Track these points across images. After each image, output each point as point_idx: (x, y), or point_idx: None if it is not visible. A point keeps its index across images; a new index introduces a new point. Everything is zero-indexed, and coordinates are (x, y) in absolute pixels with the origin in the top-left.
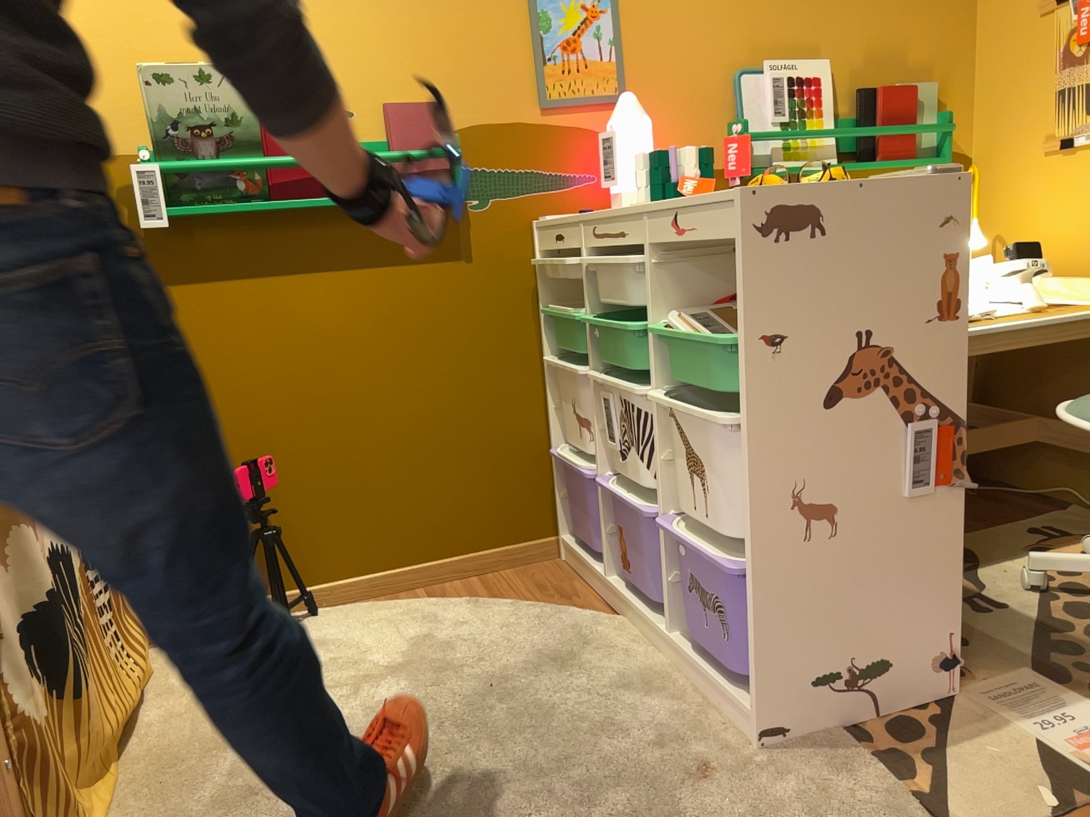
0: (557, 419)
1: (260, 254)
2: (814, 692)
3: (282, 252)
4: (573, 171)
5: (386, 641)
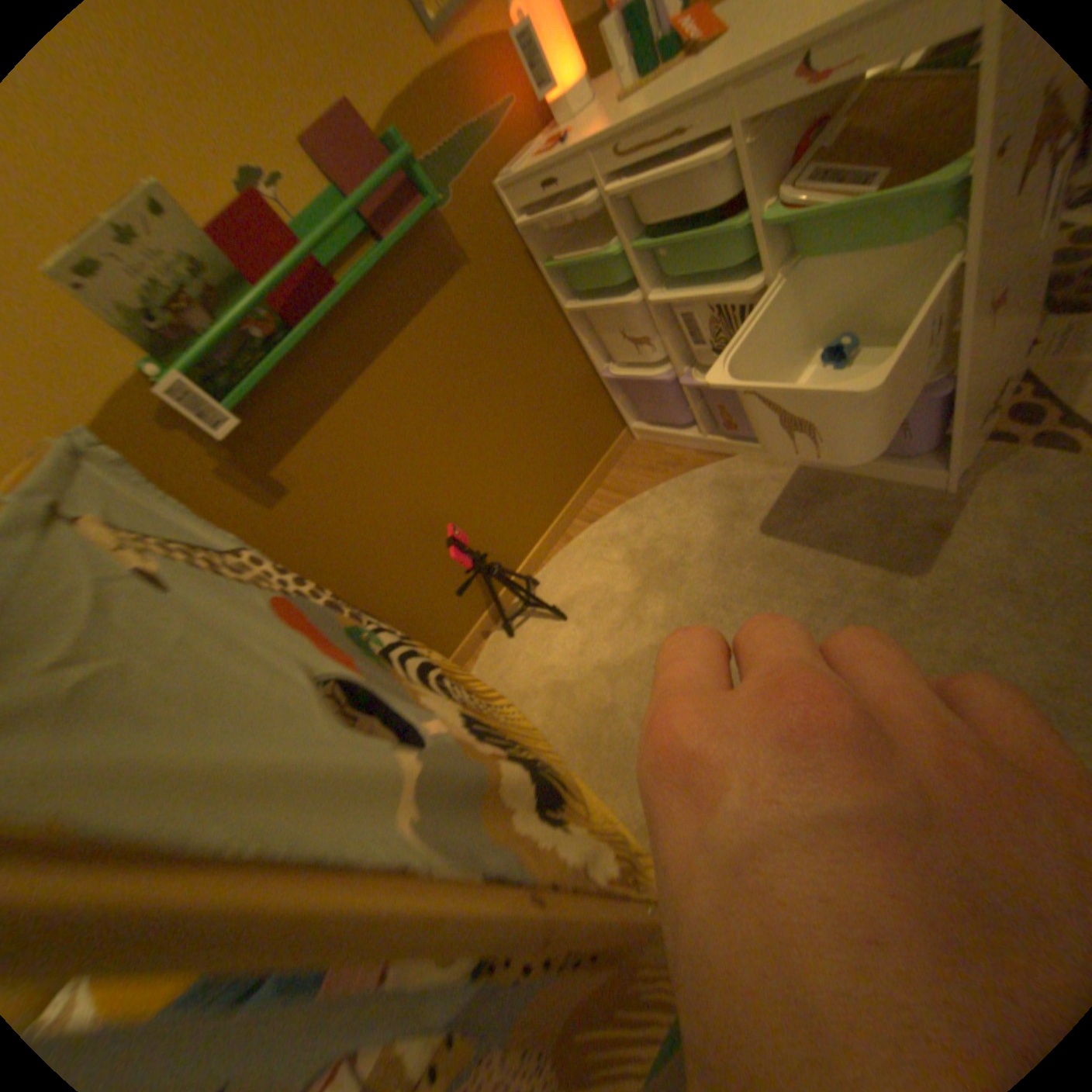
0: (593, 350)
1: (318, 385)
2: (980, 427)
3: (333, 370)
4: (493, 101)
5: (612, 572)
